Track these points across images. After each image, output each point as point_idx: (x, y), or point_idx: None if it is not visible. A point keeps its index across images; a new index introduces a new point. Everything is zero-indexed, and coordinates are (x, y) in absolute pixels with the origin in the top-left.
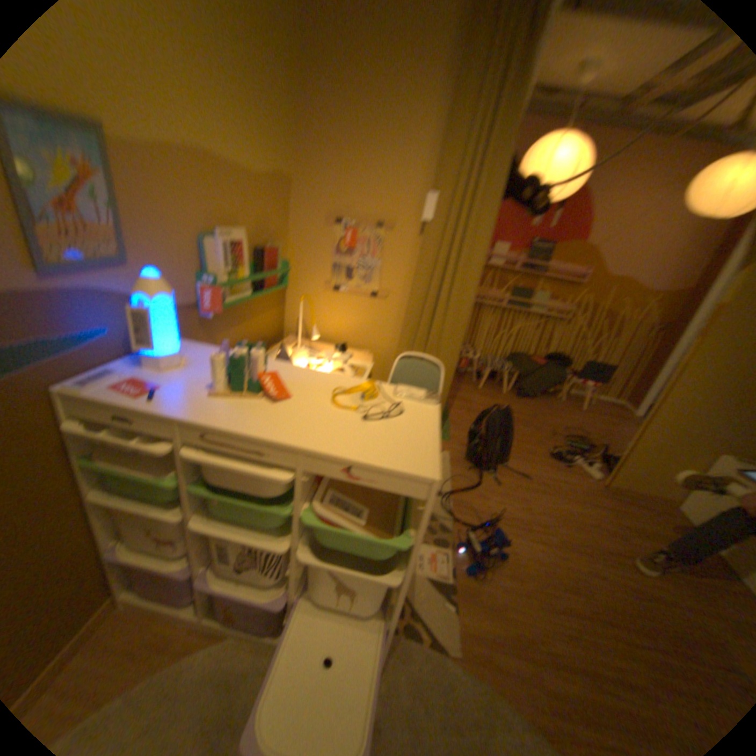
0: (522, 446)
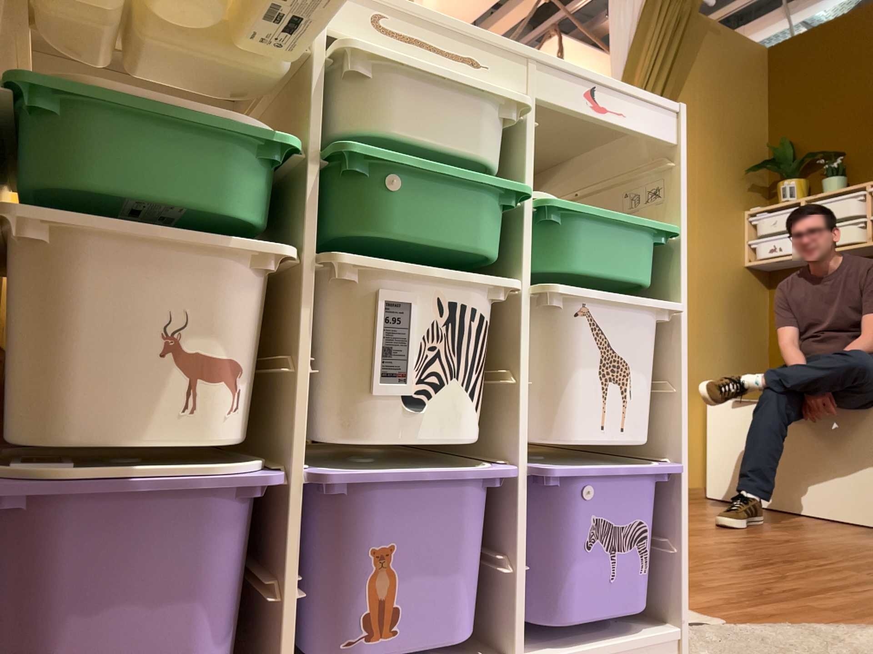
0: None
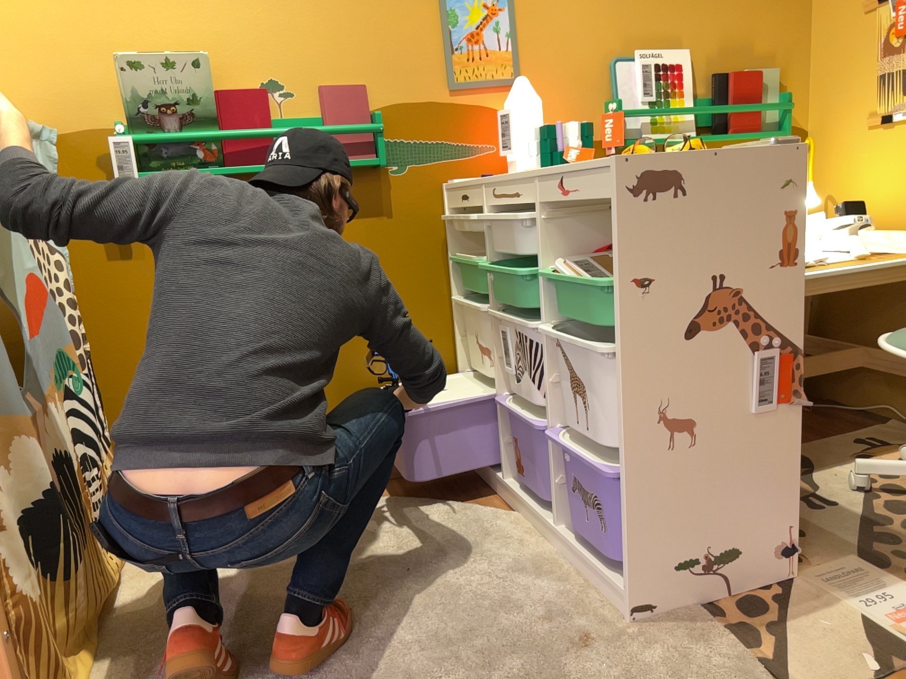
0: None
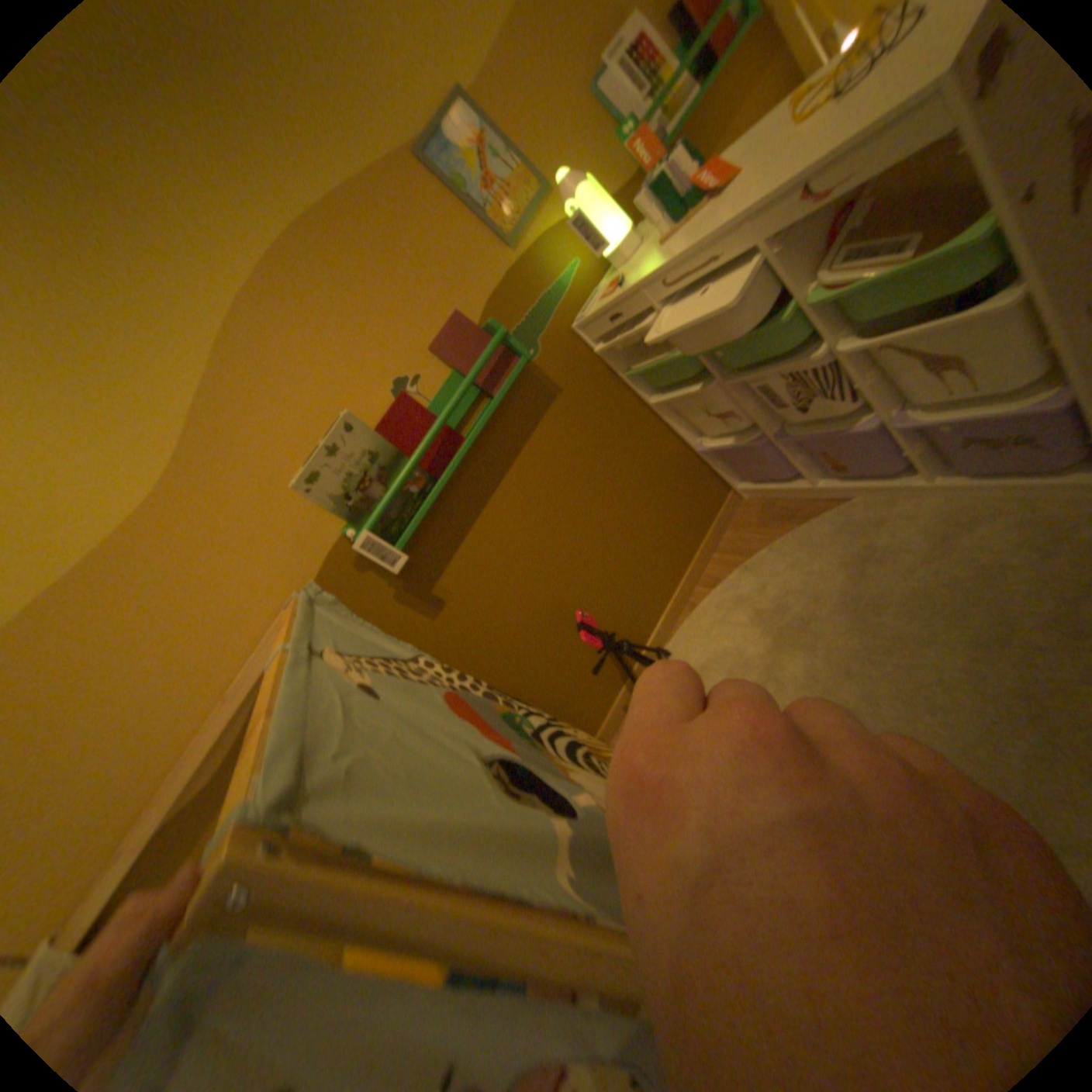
0: None
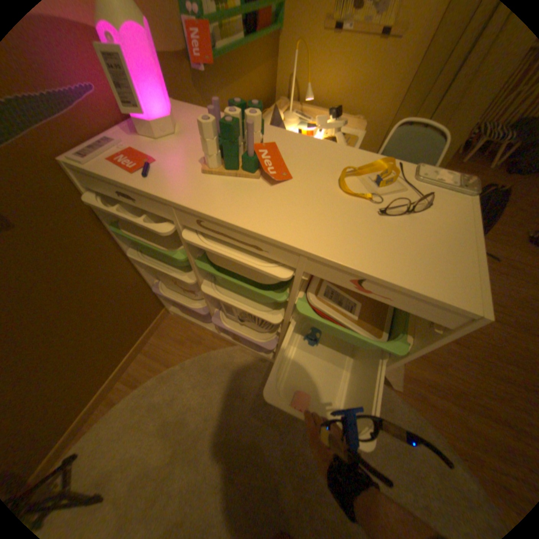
0: (497, 227)
